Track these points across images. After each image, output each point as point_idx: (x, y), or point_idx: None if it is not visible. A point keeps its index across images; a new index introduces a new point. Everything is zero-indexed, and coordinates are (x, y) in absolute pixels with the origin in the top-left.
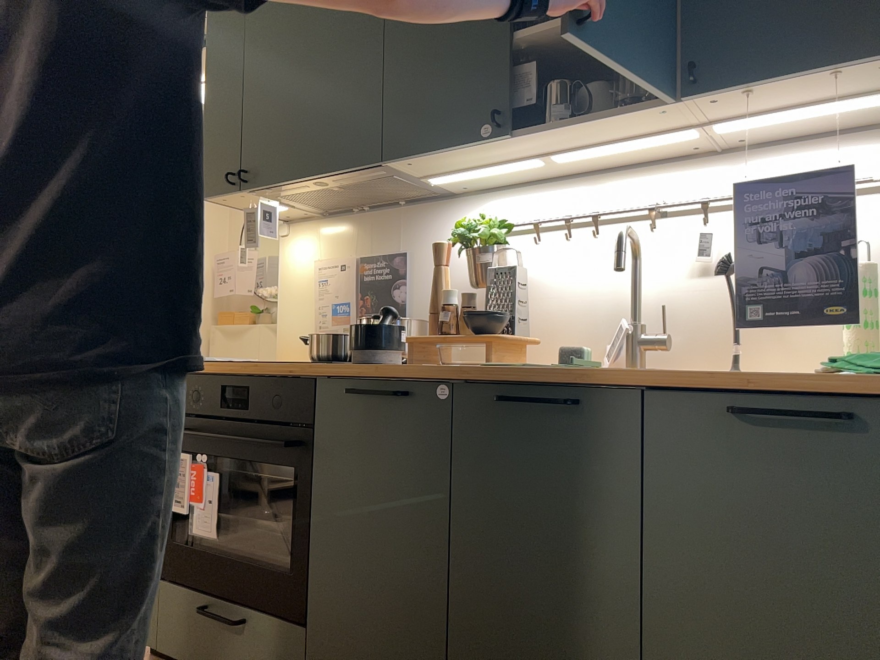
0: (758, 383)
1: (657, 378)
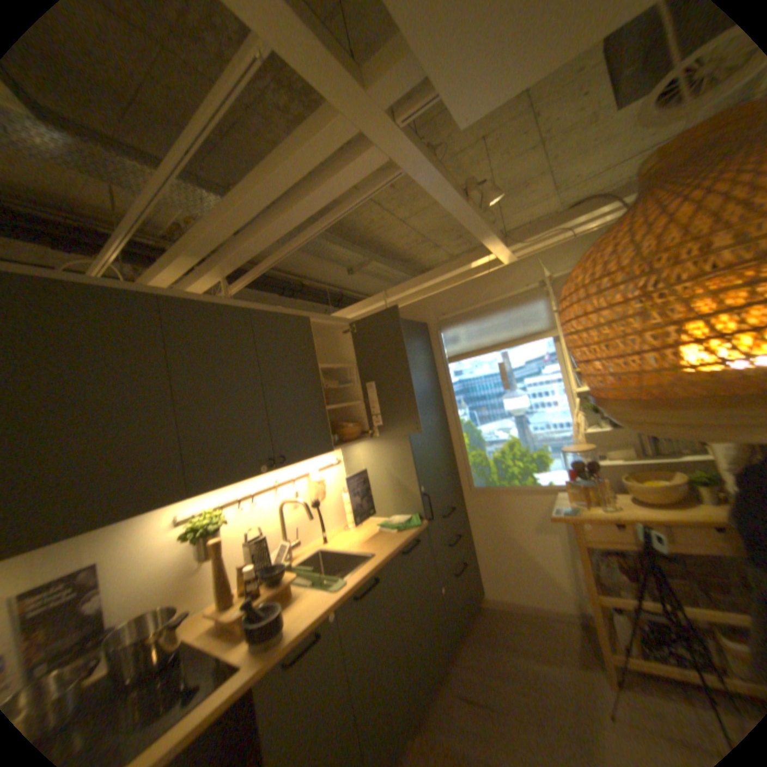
0: (405, 542)
1: (391, 555)
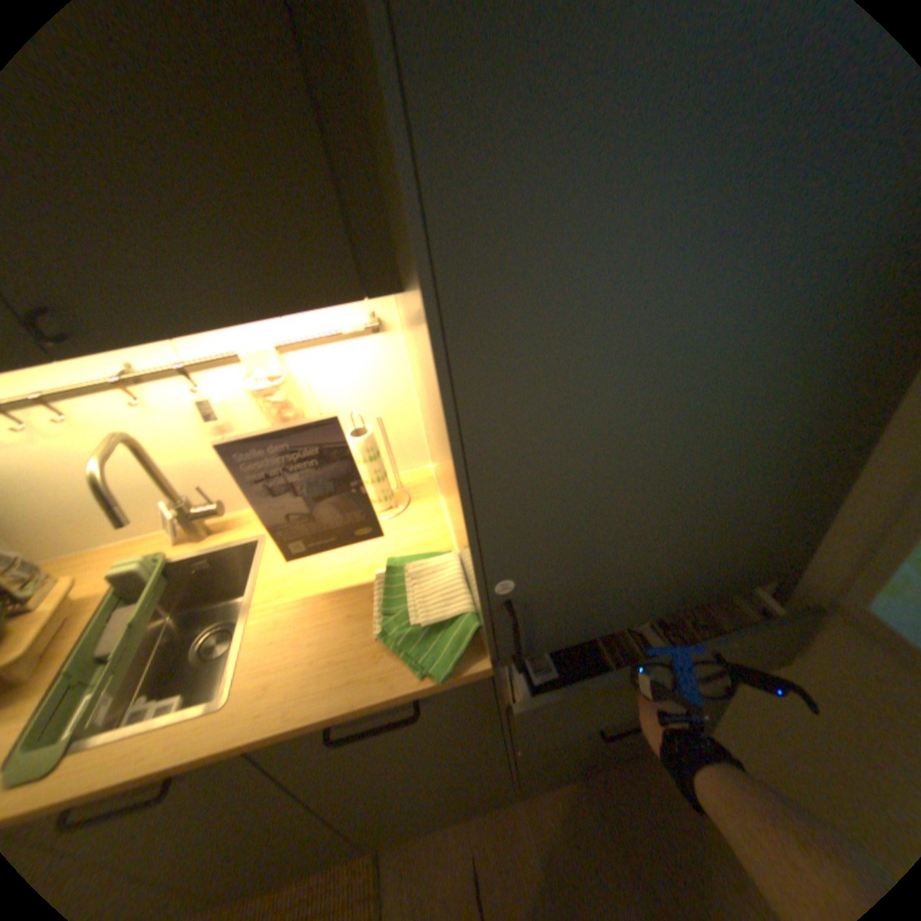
0: (339, 722)
1: (242, 755)
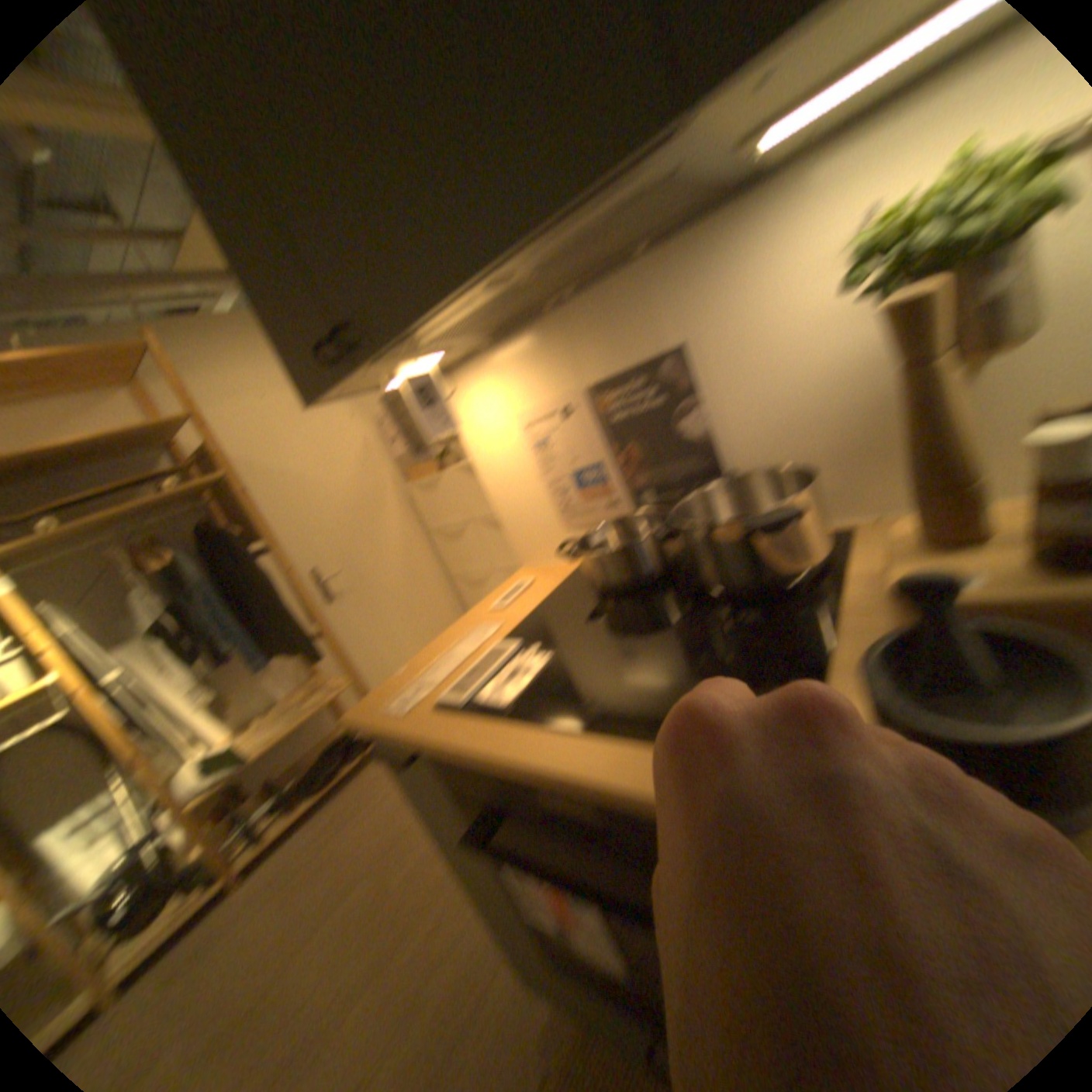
0: None
1: None
